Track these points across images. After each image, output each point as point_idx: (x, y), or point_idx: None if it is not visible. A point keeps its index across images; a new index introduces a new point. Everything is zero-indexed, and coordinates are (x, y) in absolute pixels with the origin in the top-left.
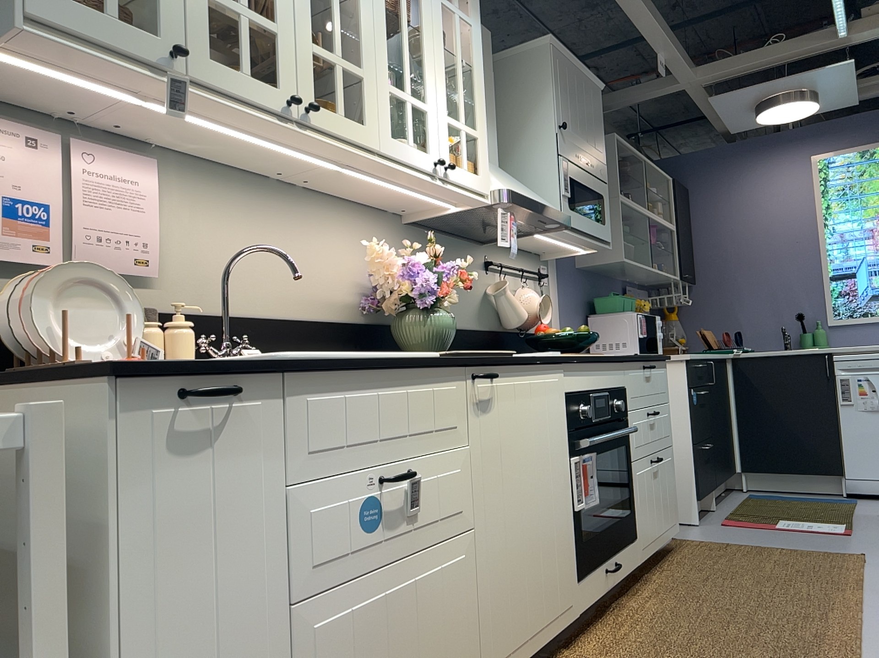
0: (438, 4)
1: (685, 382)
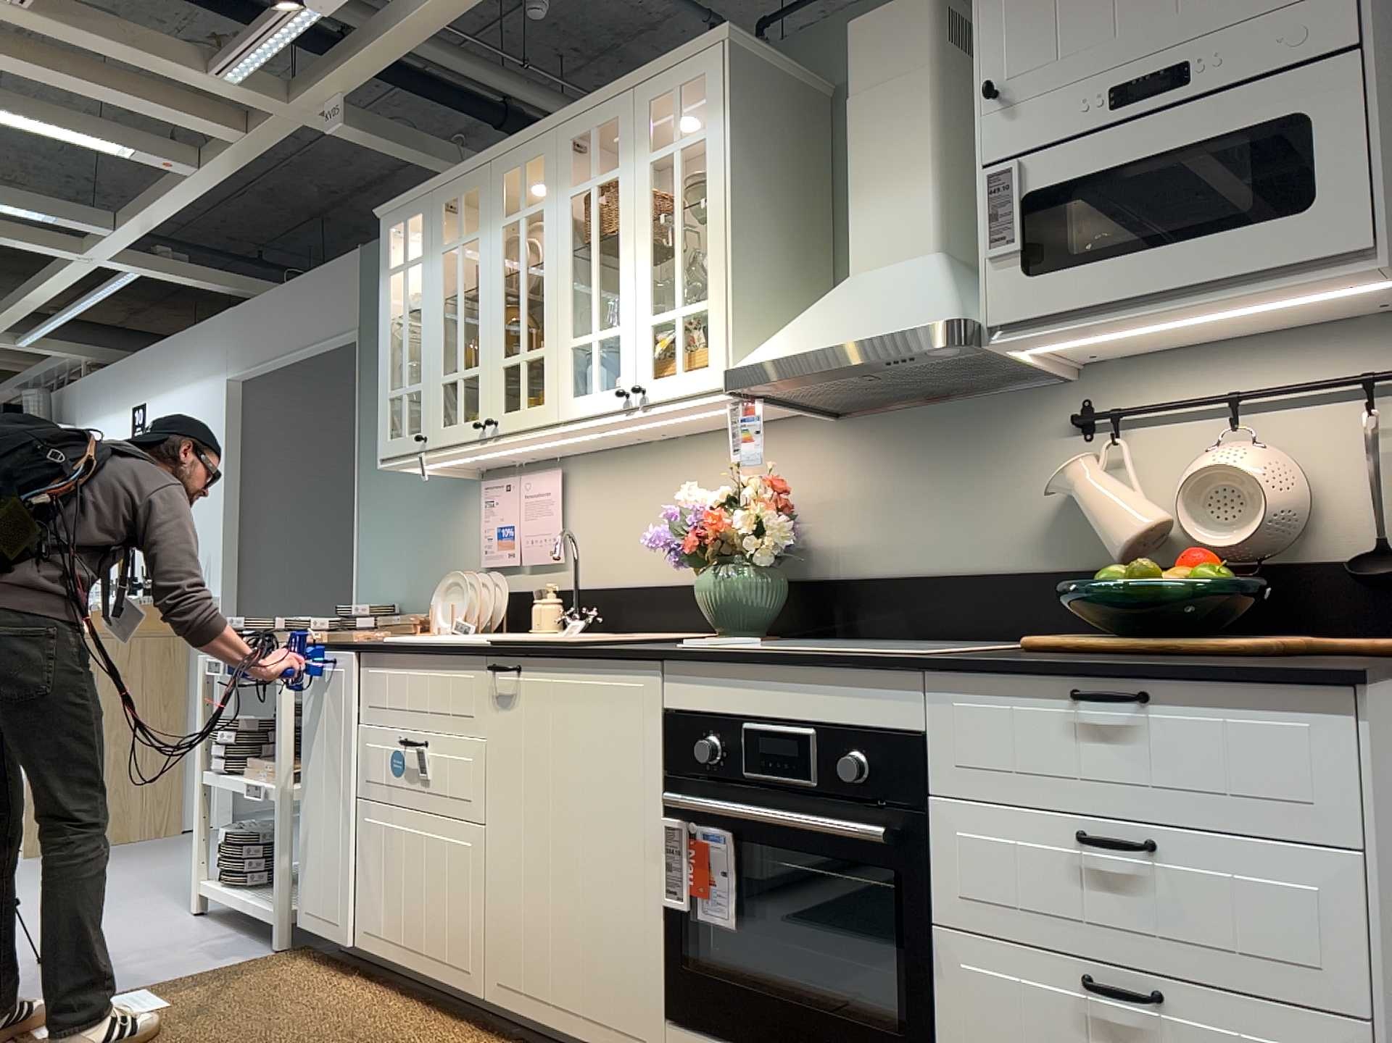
0: (642, 172)
1: None
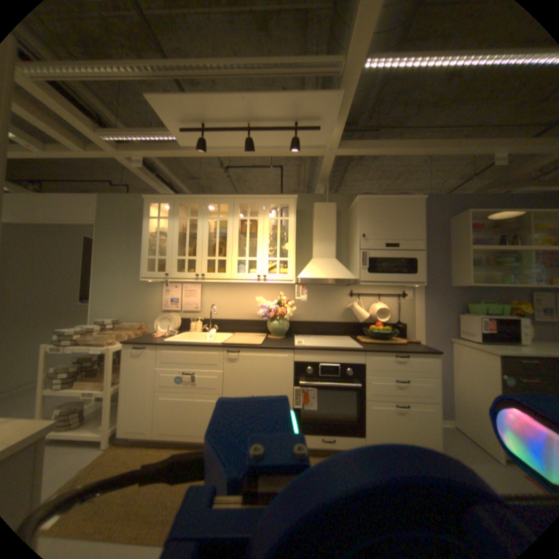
0: (266, 220)
1: (498, 369)
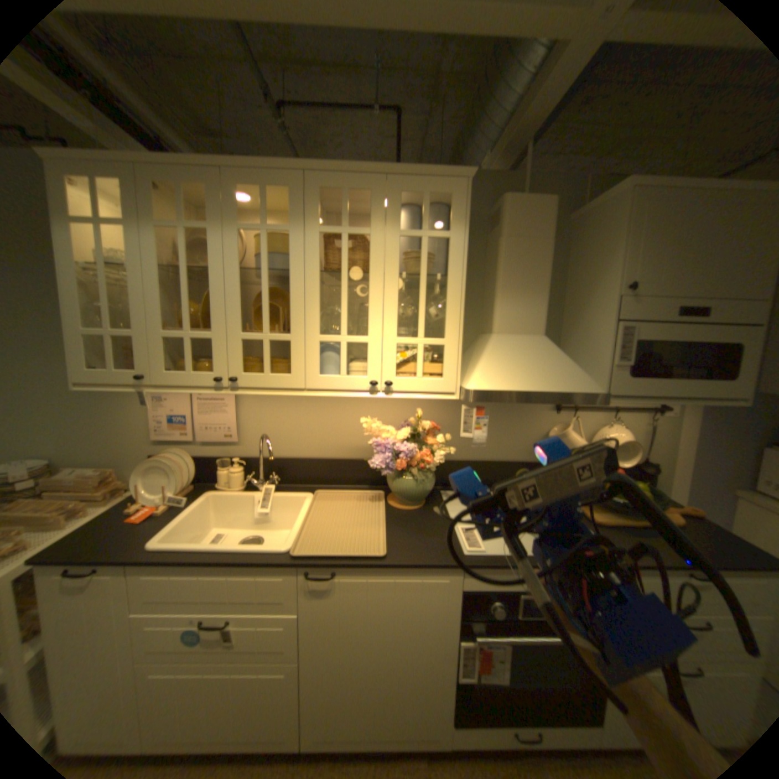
0: (393, 240)
1: None
